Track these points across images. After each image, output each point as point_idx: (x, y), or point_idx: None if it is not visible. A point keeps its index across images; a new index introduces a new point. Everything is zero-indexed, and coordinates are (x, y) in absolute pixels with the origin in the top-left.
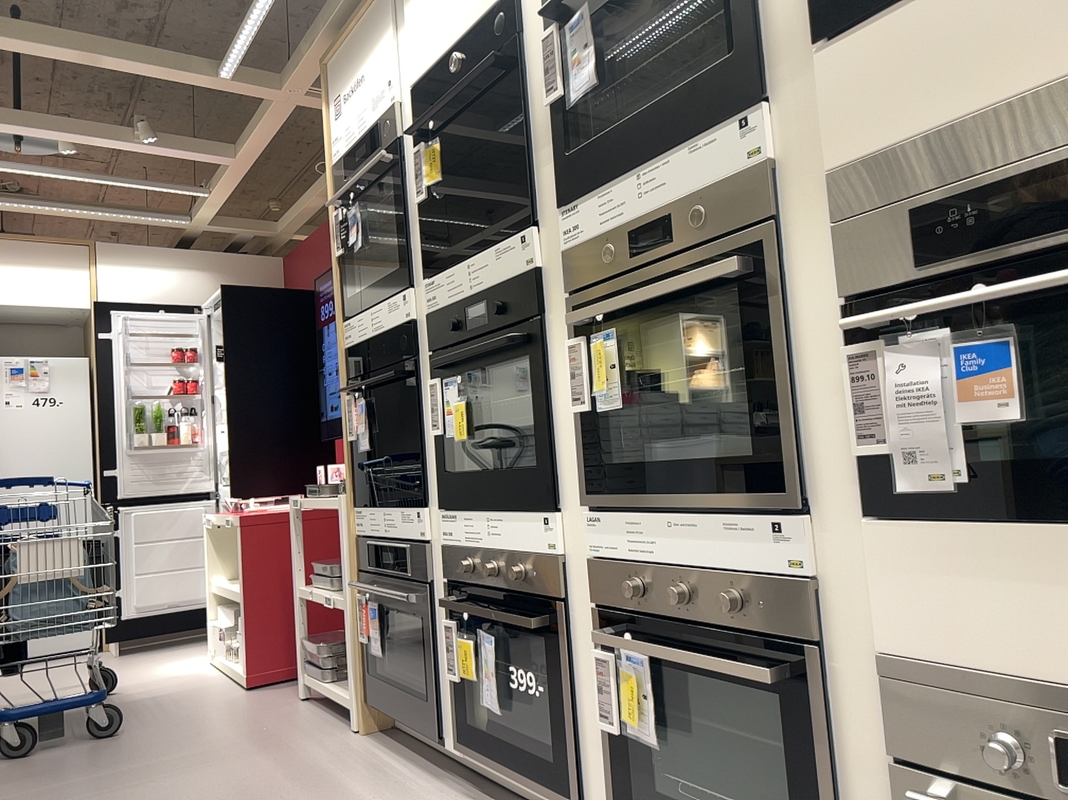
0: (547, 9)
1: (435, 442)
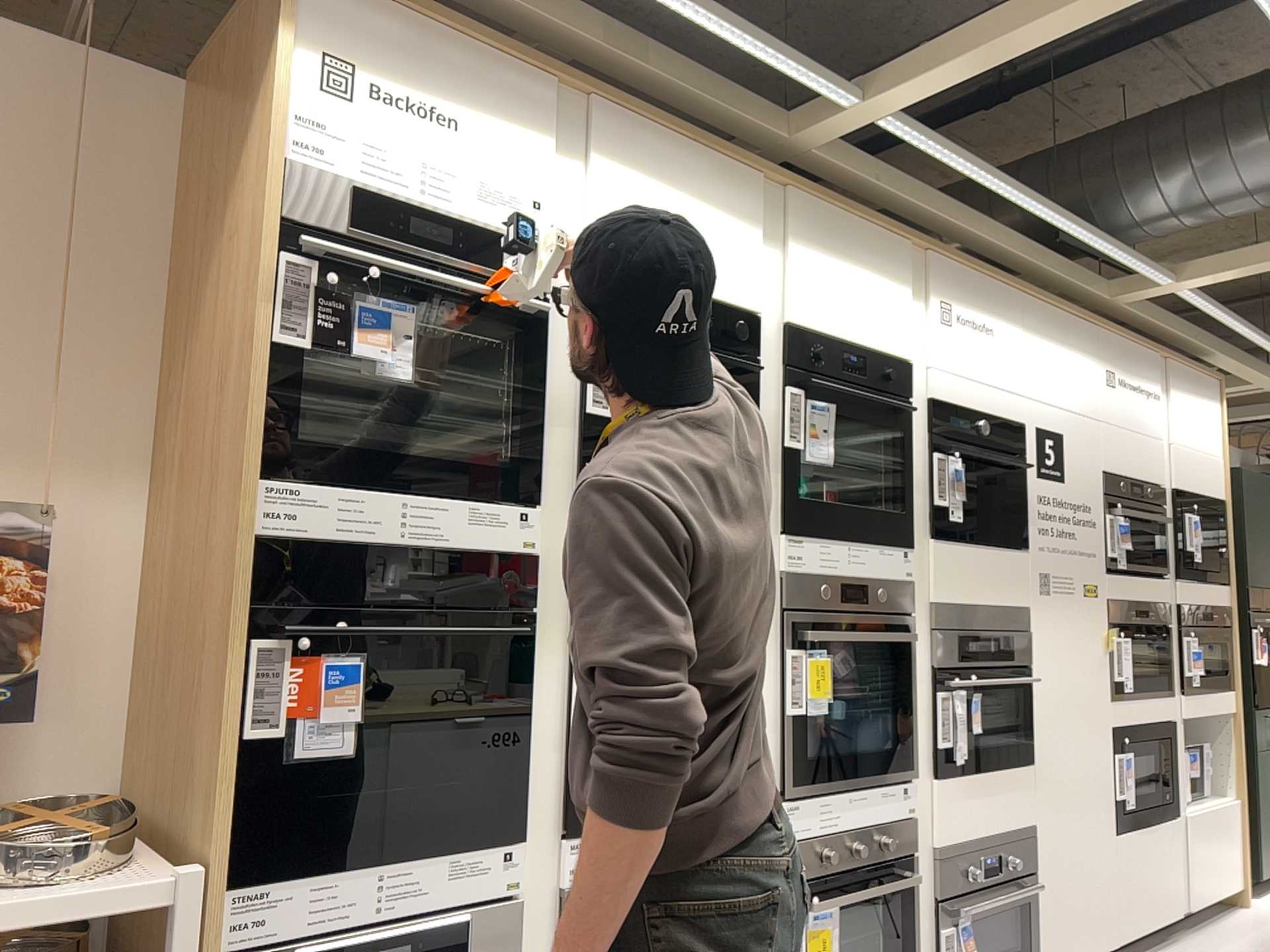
0: (792, 376)
1: (559, 728)
